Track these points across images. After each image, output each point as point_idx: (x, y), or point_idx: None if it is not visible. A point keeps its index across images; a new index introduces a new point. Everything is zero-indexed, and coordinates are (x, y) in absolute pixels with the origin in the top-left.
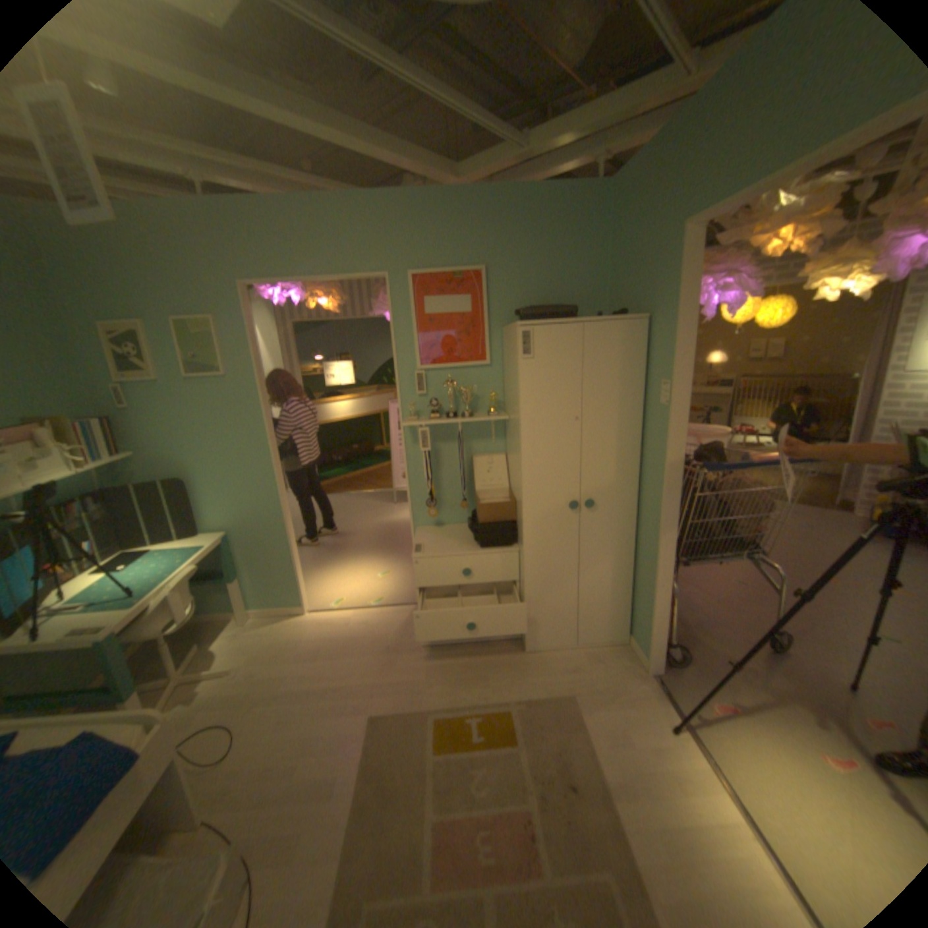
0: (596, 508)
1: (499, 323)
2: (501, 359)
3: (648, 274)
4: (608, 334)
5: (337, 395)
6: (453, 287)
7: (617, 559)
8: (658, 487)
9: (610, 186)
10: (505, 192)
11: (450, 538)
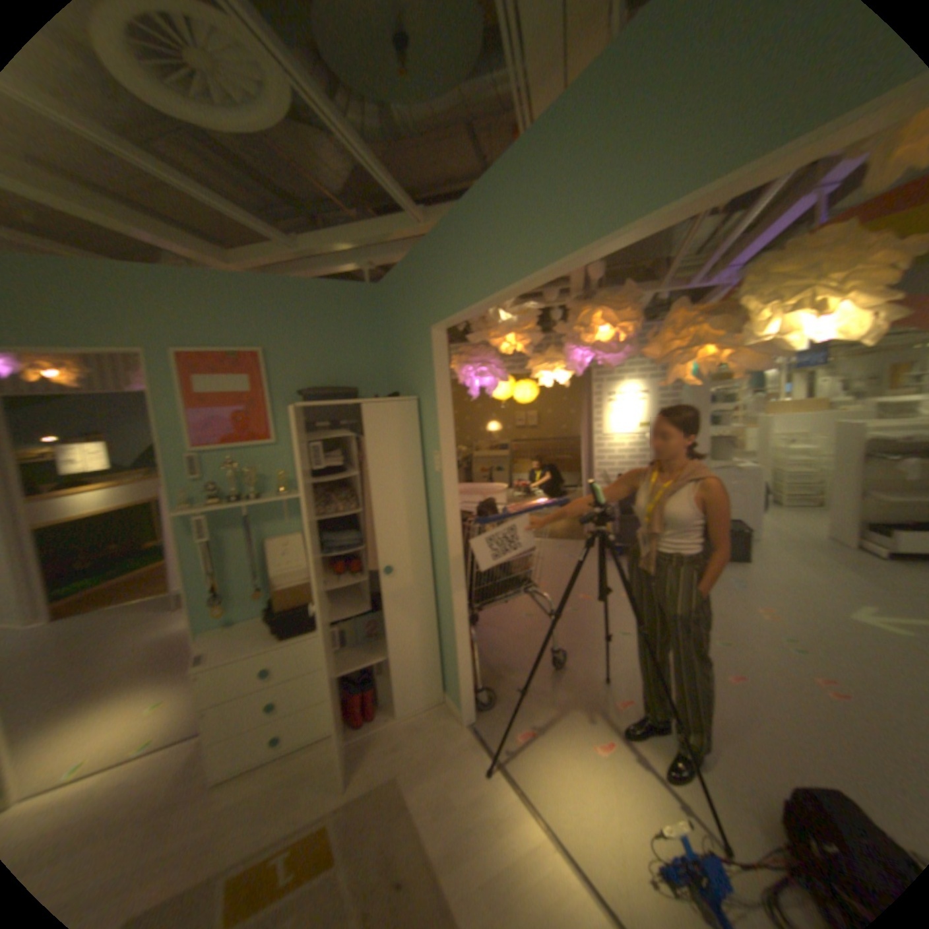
0: (394, 574)
1: (281, 403)
2: (286, 438)
3: (411, 365)
4: (384, 414)
5: (77, 486)
6: (225, 367)
7: (420, 620)
8: (443, 545)
9: (375, 292)
10: (276, 284)
11: (239, 639)
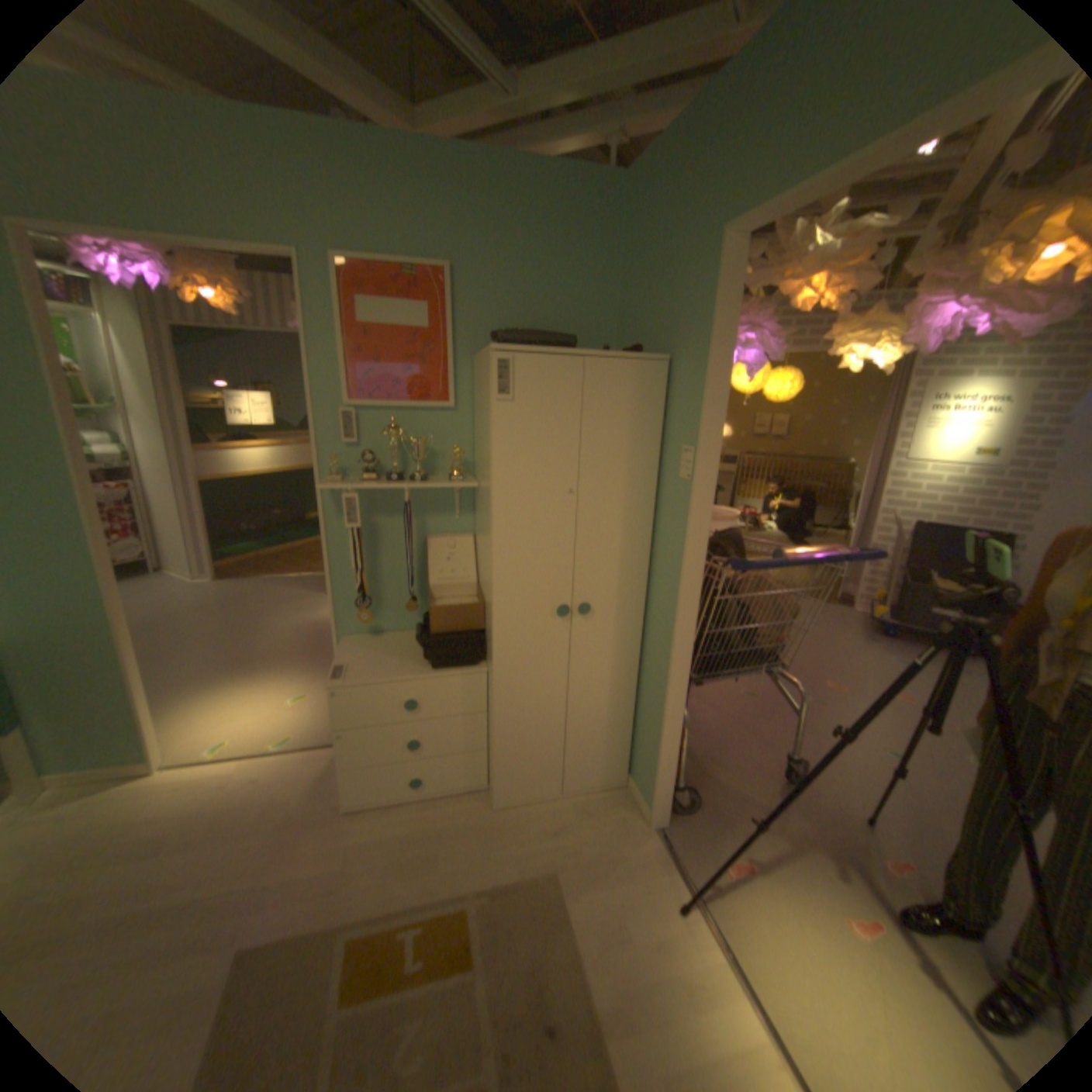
0: (593, 614)
1: (470, 350)
2: (471, 402)
3: (670, 301)
4: (617, 376)
5: (248, 439)
6: (402, 287)
7: (617, 679)
8: (673, 588)
9: (624, 181)
10: (483, 158)
11: (391, 653)
